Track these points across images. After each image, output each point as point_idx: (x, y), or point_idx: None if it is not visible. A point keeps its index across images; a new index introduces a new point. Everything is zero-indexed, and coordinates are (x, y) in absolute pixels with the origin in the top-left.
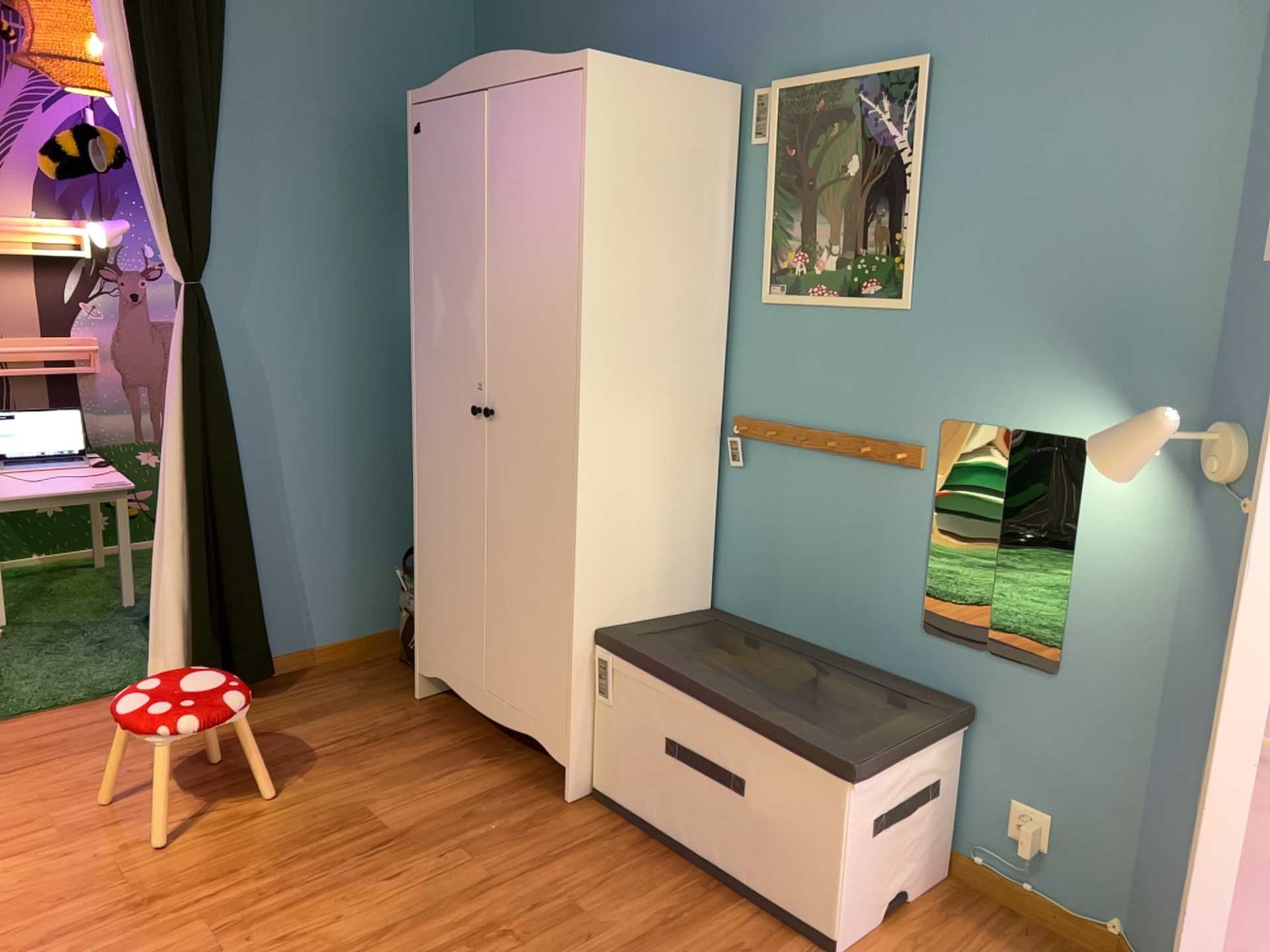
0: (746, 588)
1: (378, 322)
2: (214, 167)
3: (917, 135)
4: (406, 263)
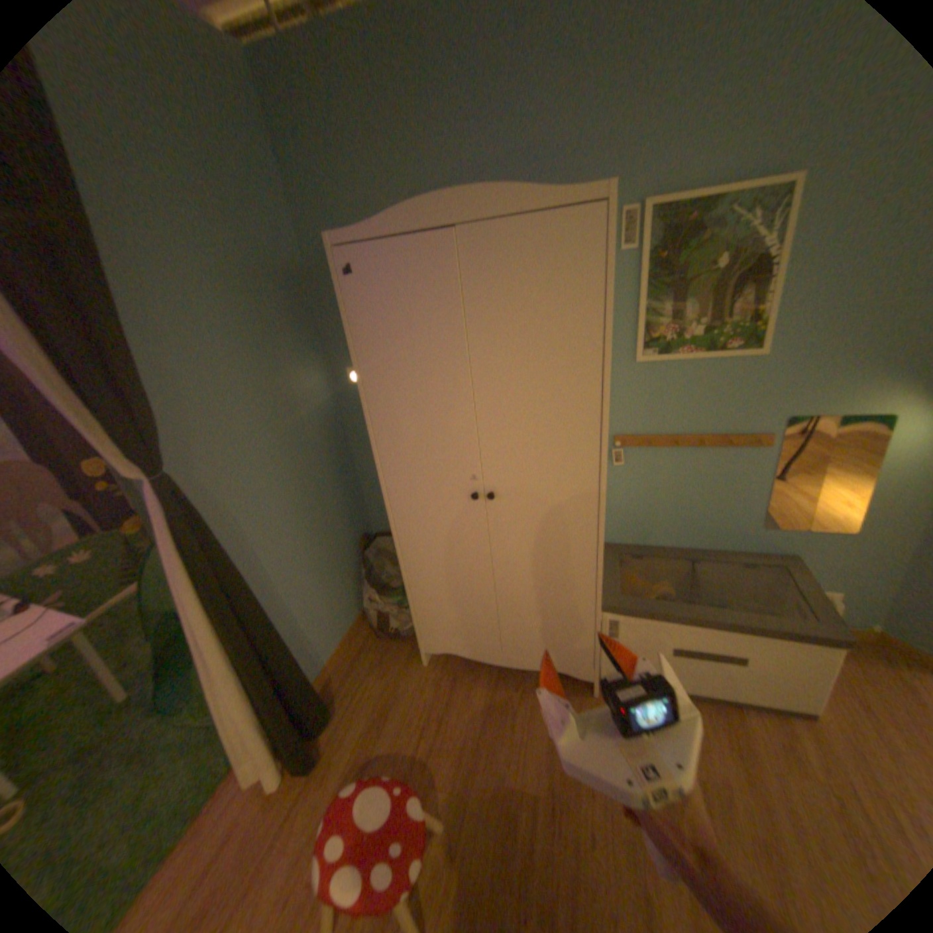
0: (626, 528)
1: (292, 431)
2: (131, 348)
3: (788, 232)
4: (294, 378)
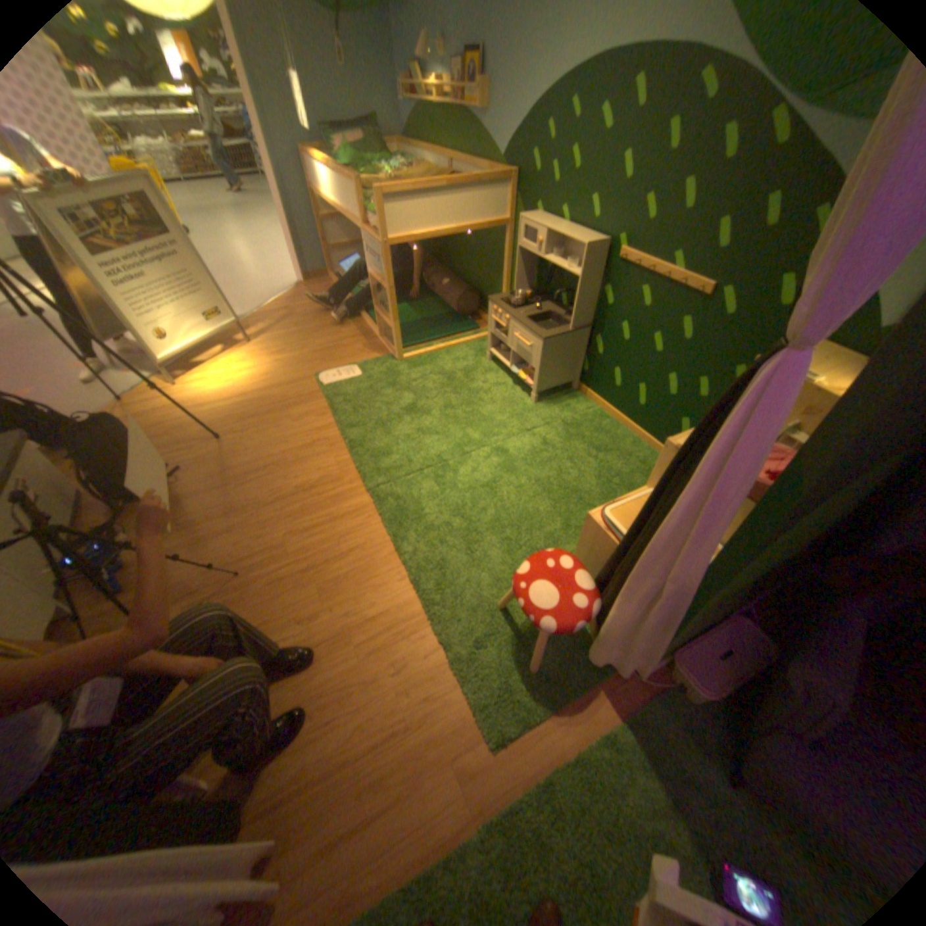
0: None
1: None
2: None
3: None
4: None
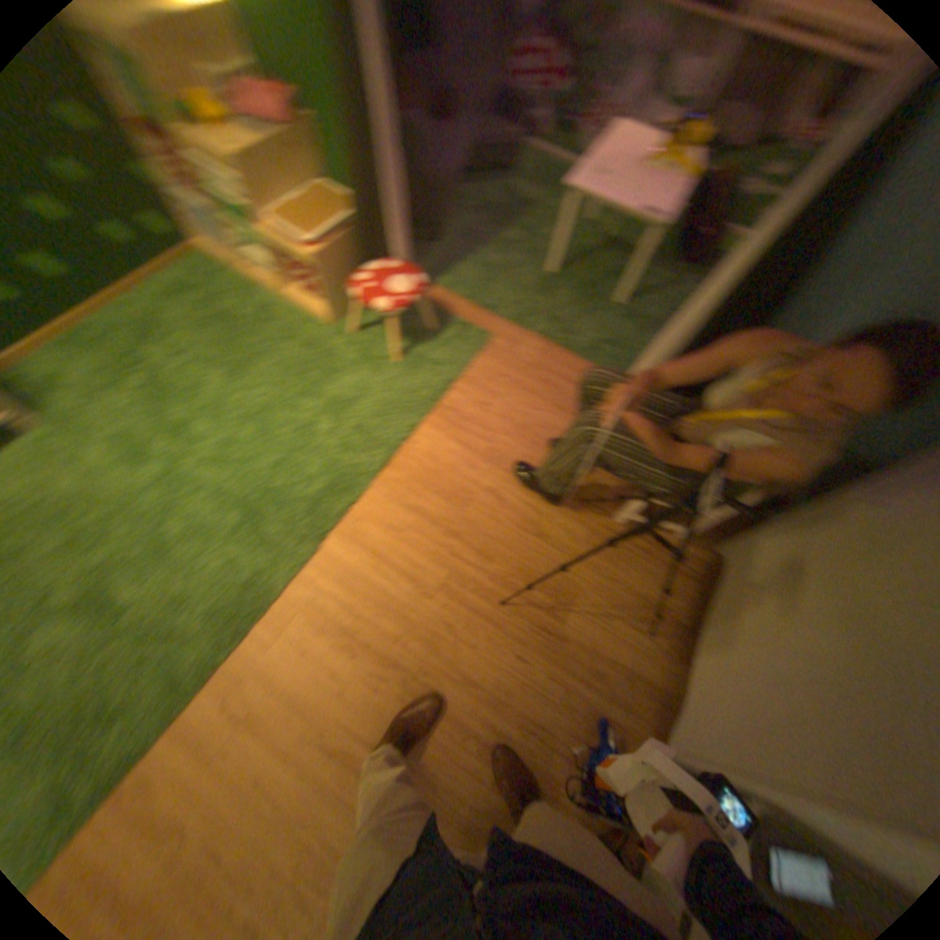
0: None
1: None
2: None
3: None
4: None
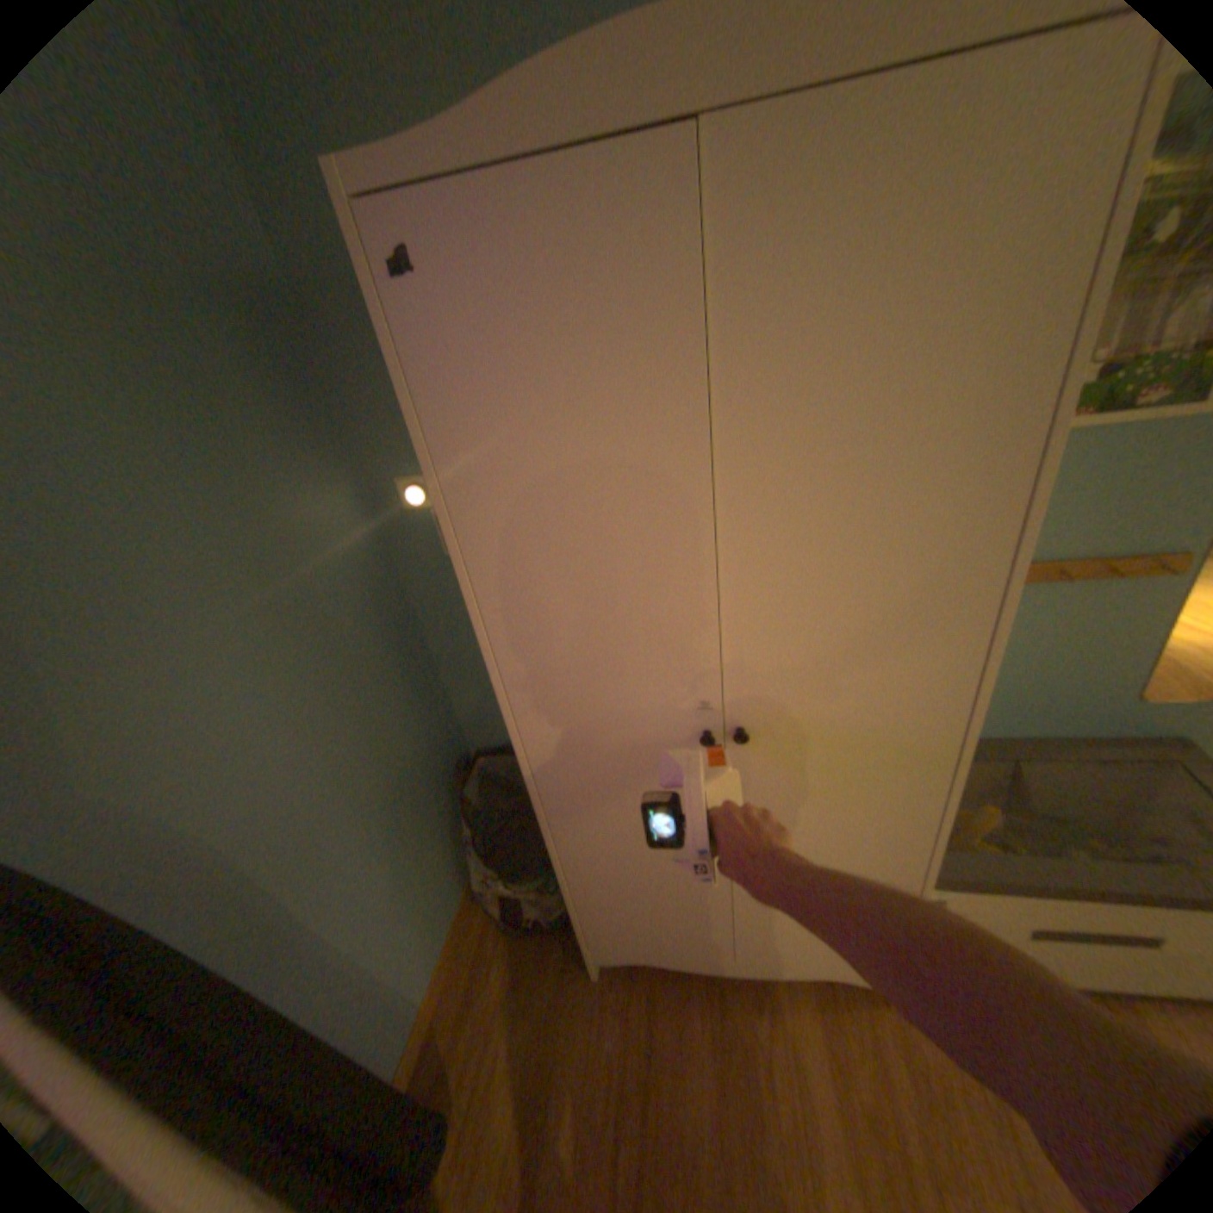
0: None
1: (303, 620)
2: None
3: None
4: (293, 512)
